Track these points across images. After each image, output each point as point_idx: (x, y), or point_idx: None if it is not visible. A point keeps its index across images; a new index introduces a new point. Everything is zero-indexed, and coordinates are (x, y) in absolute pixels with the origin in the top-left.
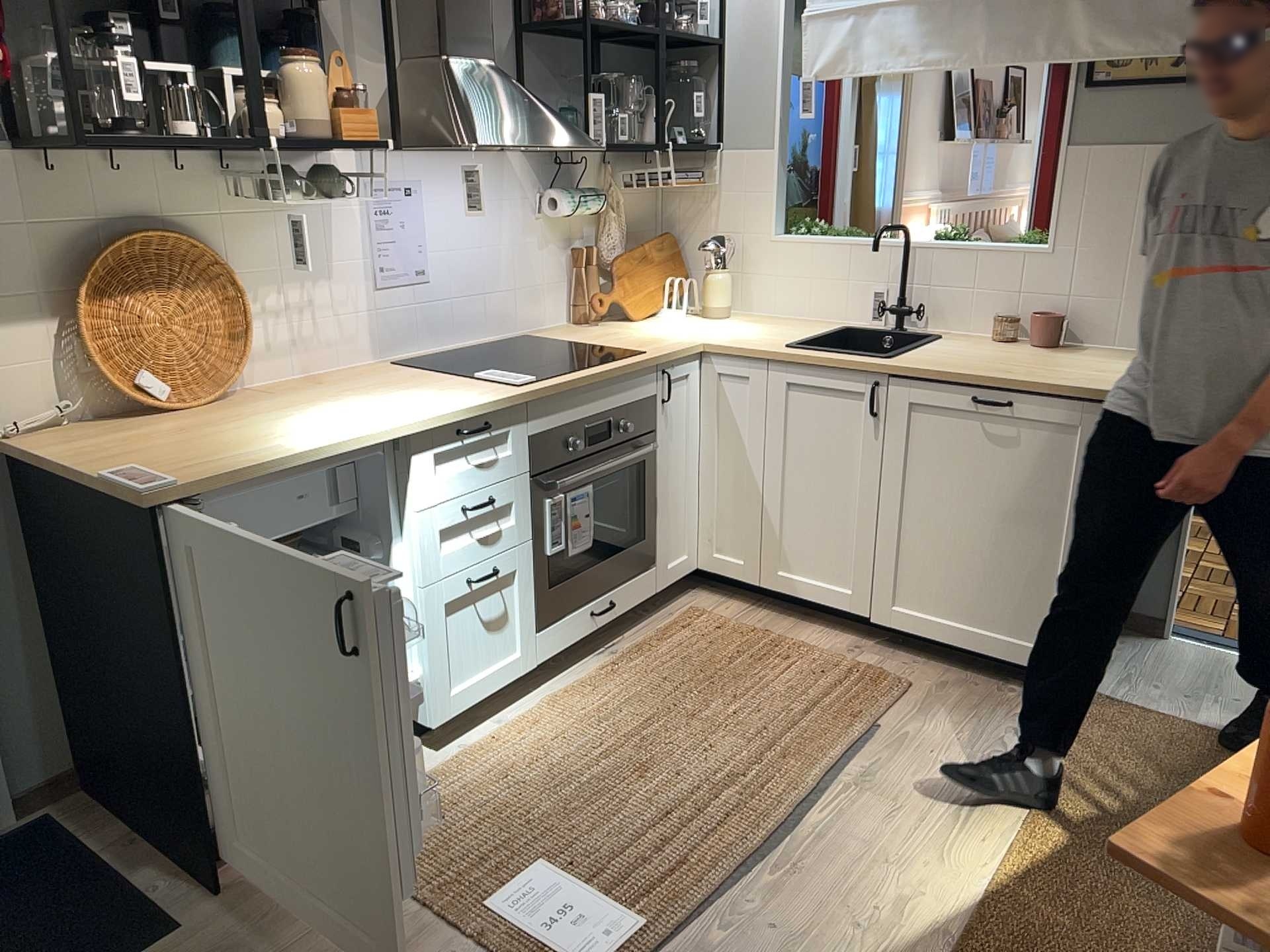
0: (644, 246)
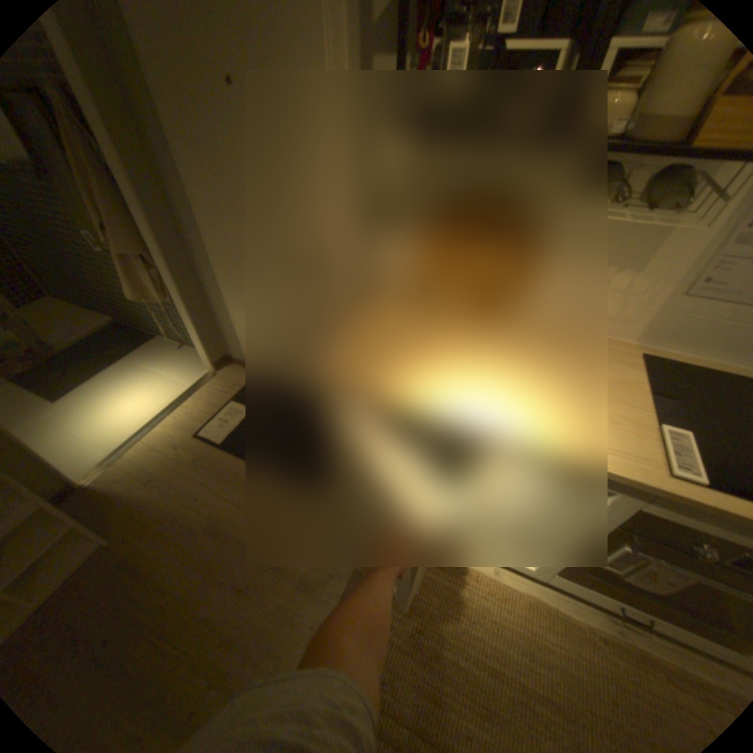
0: None
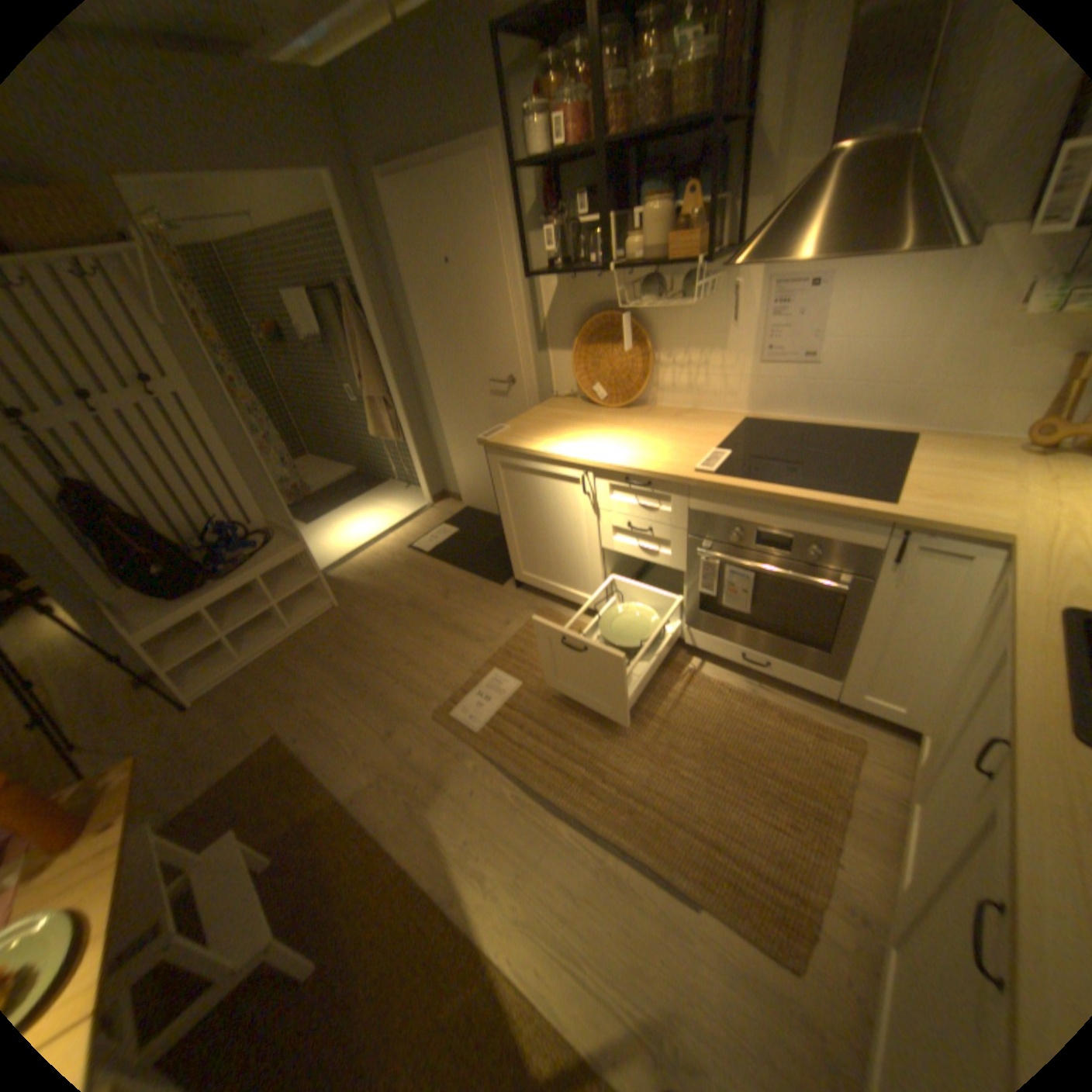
0: None
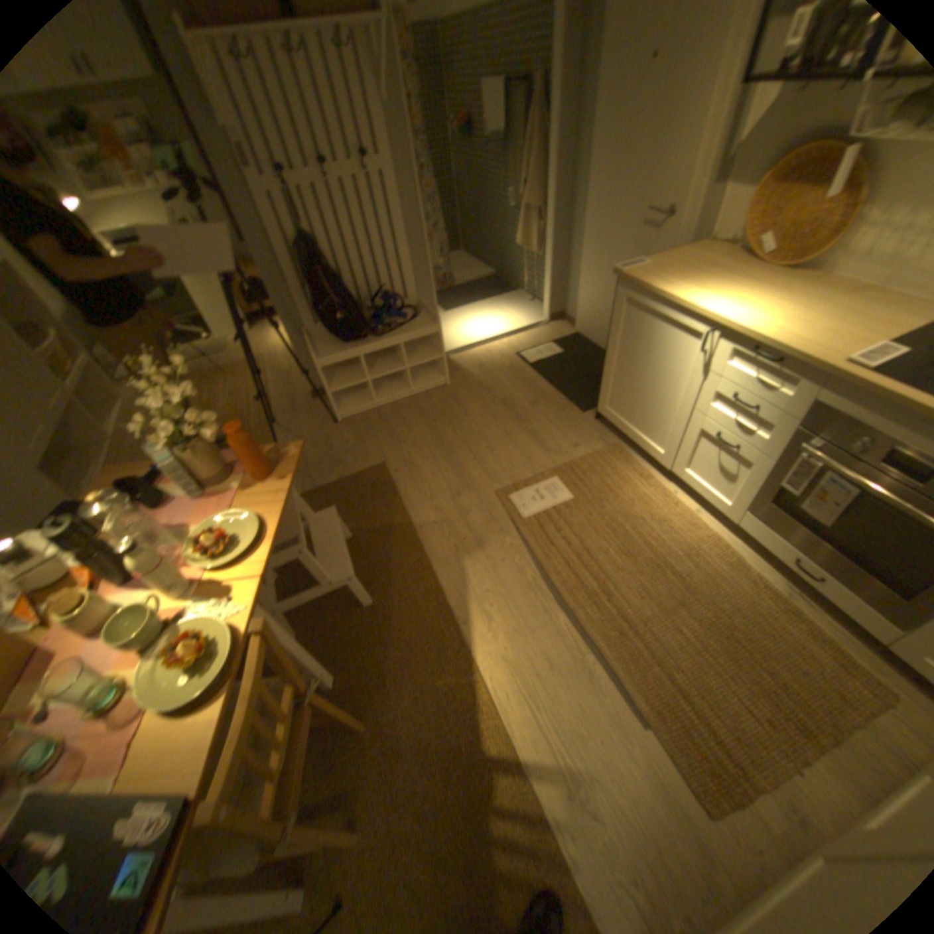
0: None
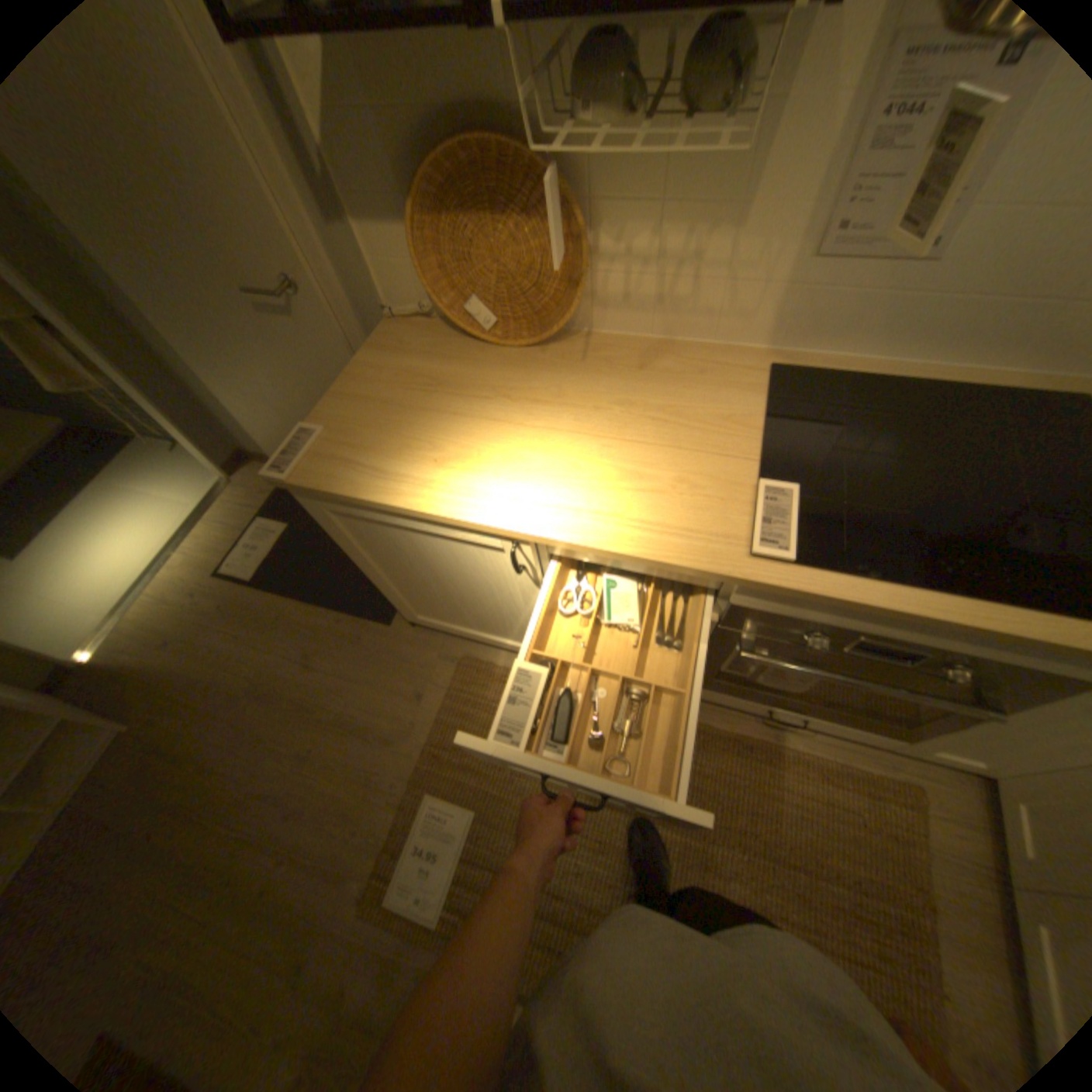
0: None
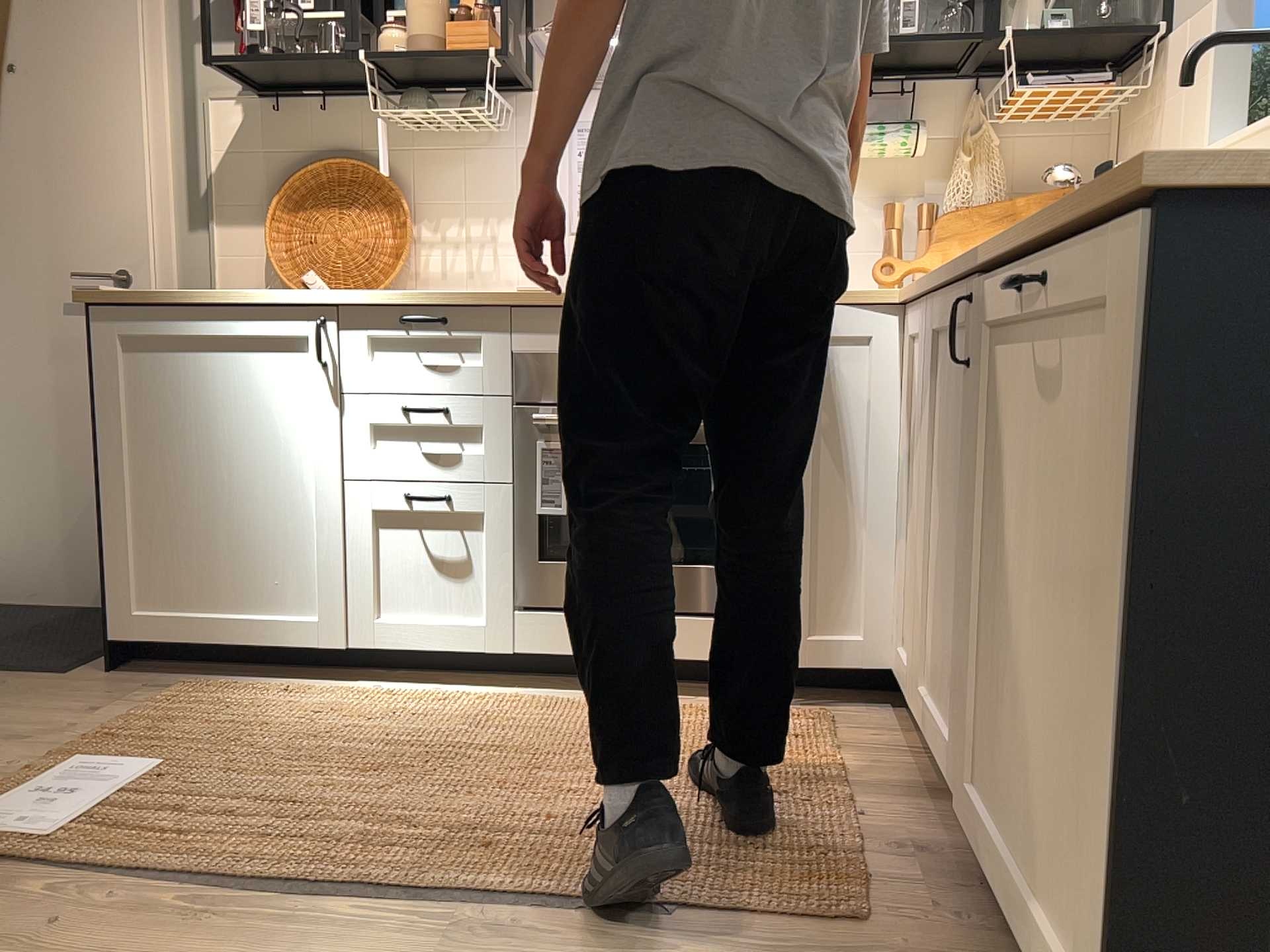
0: (1014, 204)
